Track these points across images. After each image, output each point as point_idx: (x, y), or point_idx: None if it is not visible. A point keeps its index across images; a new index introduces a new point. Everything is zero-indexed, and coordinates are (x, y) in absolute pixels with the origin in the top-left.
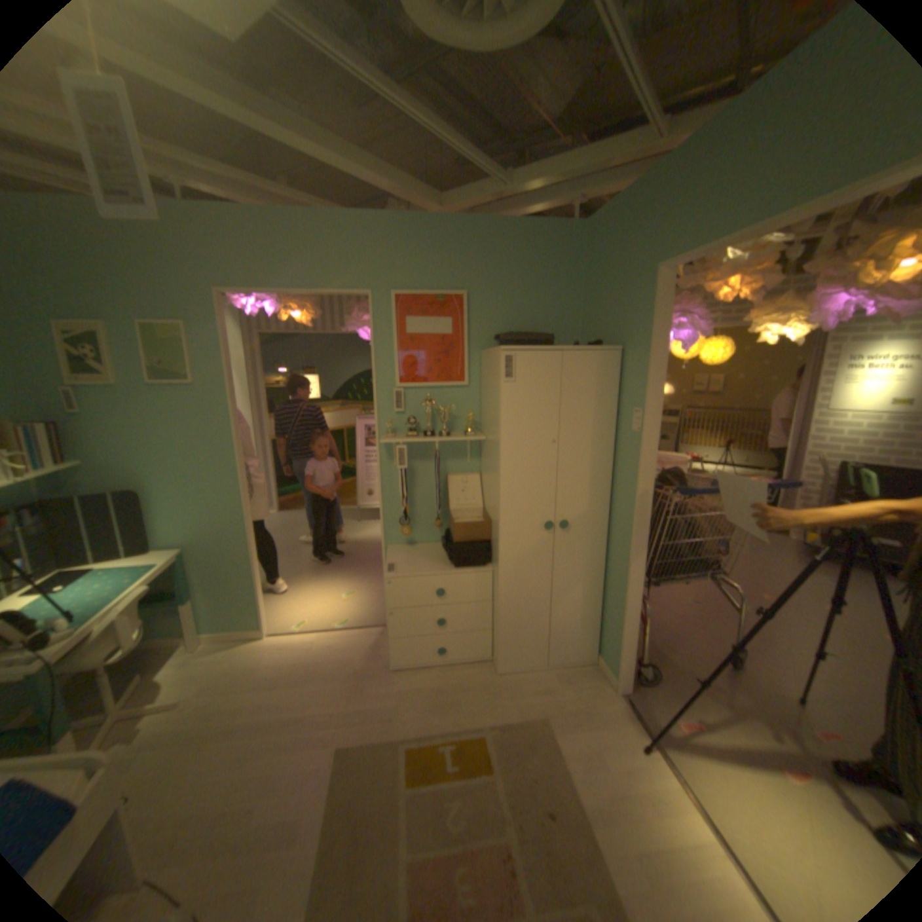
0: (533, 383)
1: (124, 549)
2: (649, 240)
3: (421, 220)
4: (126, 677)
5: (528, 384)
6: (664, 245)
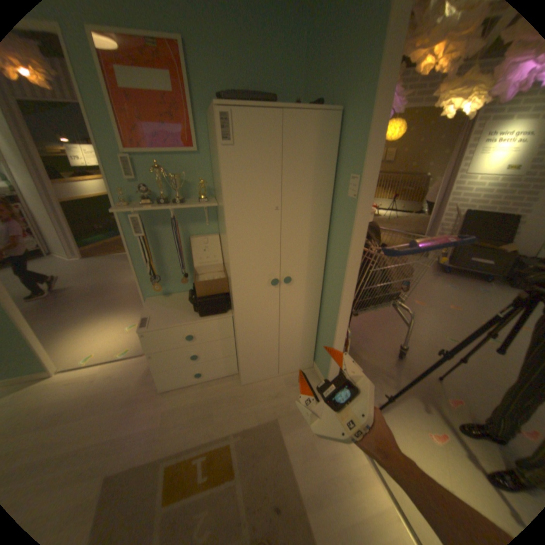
0: (254, 147)
1: None
2: None
3: None
4: None
5: (249, 147)
6: None
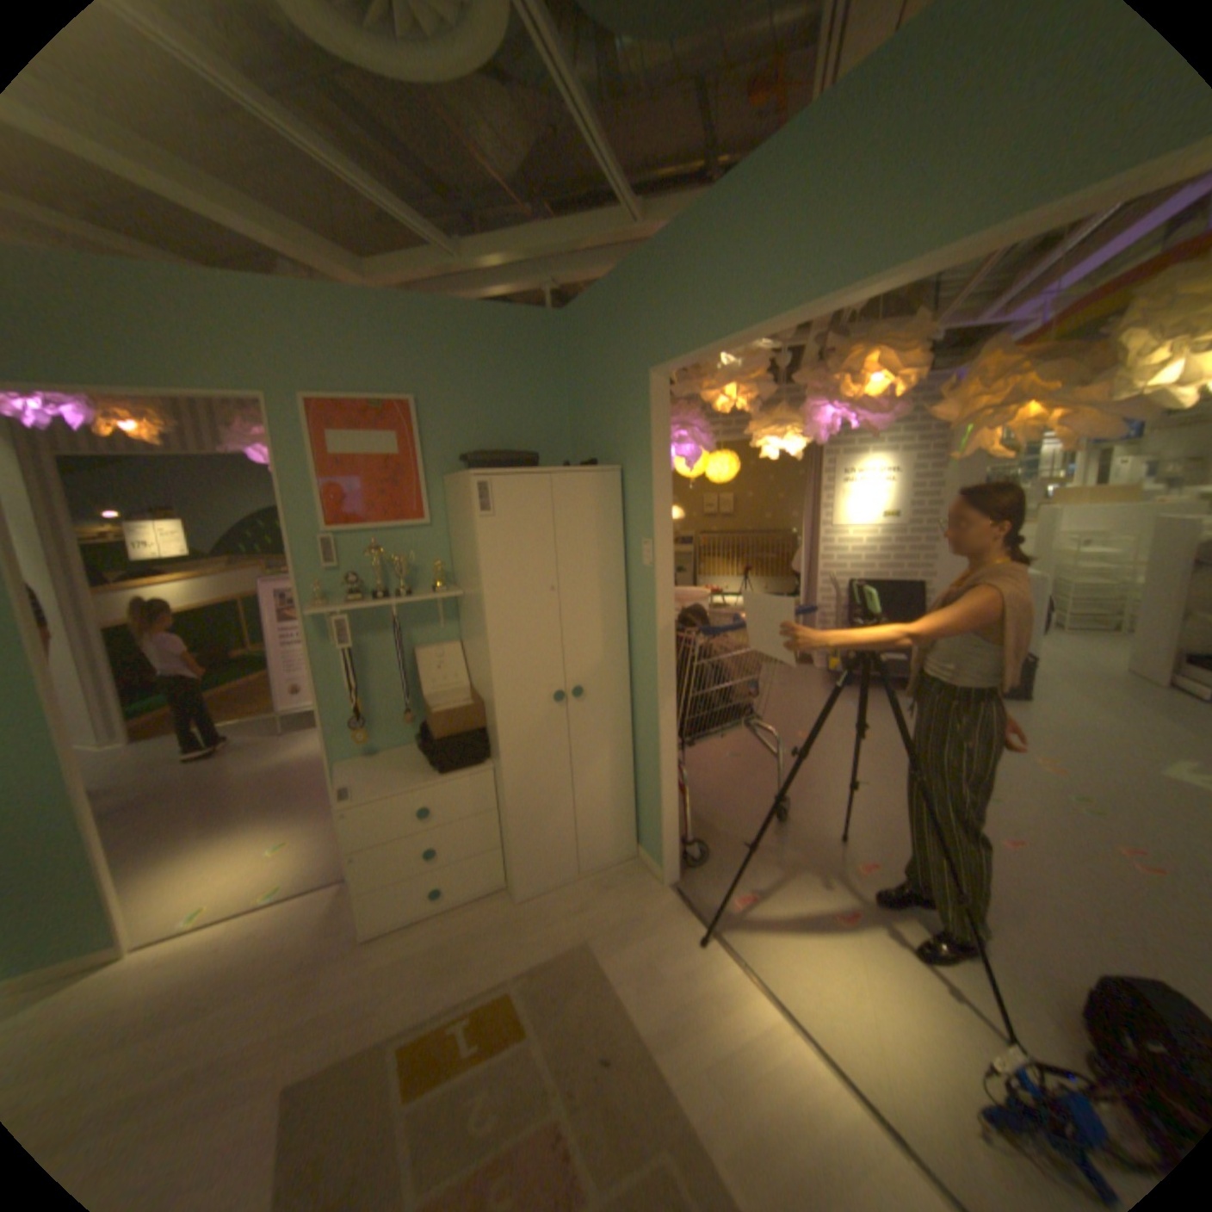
0: (520, 518)
1: None
2: (637, 343)
3: (336, 297)
4: None
5: (513, 518)
6: (654, 350)
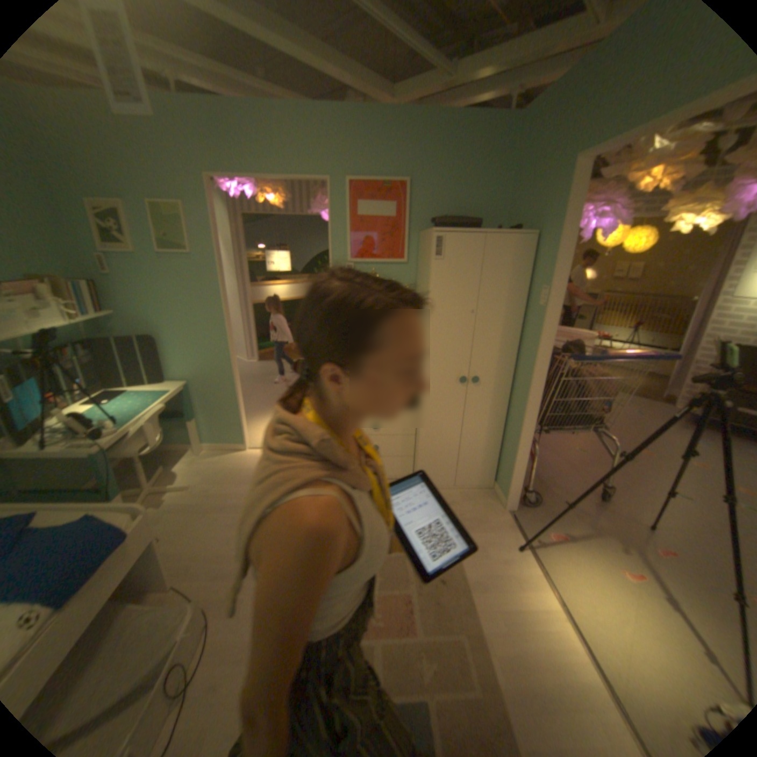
0: (458, 262)
1: (146, 380)
2: (572, 132)
3: (373, 112)
4: (153, 468)
5: (453, 262)
6: (584, 137)
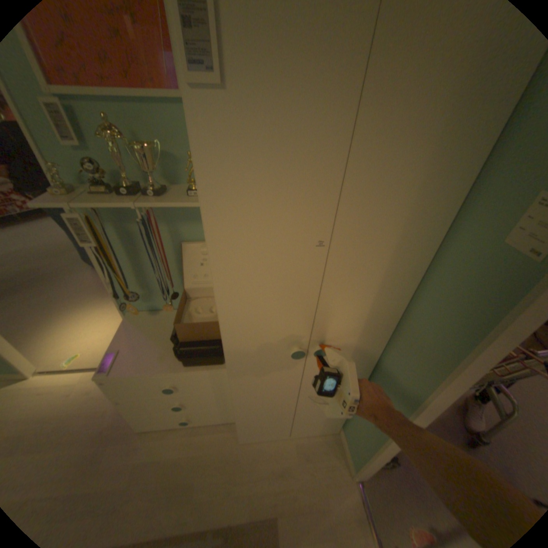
0: (285, 95)
1: None
2: None
3: None
4: None
5: (269, 95)
6: None
